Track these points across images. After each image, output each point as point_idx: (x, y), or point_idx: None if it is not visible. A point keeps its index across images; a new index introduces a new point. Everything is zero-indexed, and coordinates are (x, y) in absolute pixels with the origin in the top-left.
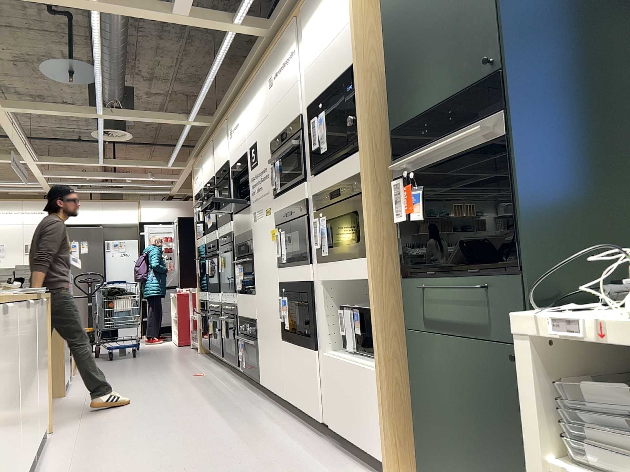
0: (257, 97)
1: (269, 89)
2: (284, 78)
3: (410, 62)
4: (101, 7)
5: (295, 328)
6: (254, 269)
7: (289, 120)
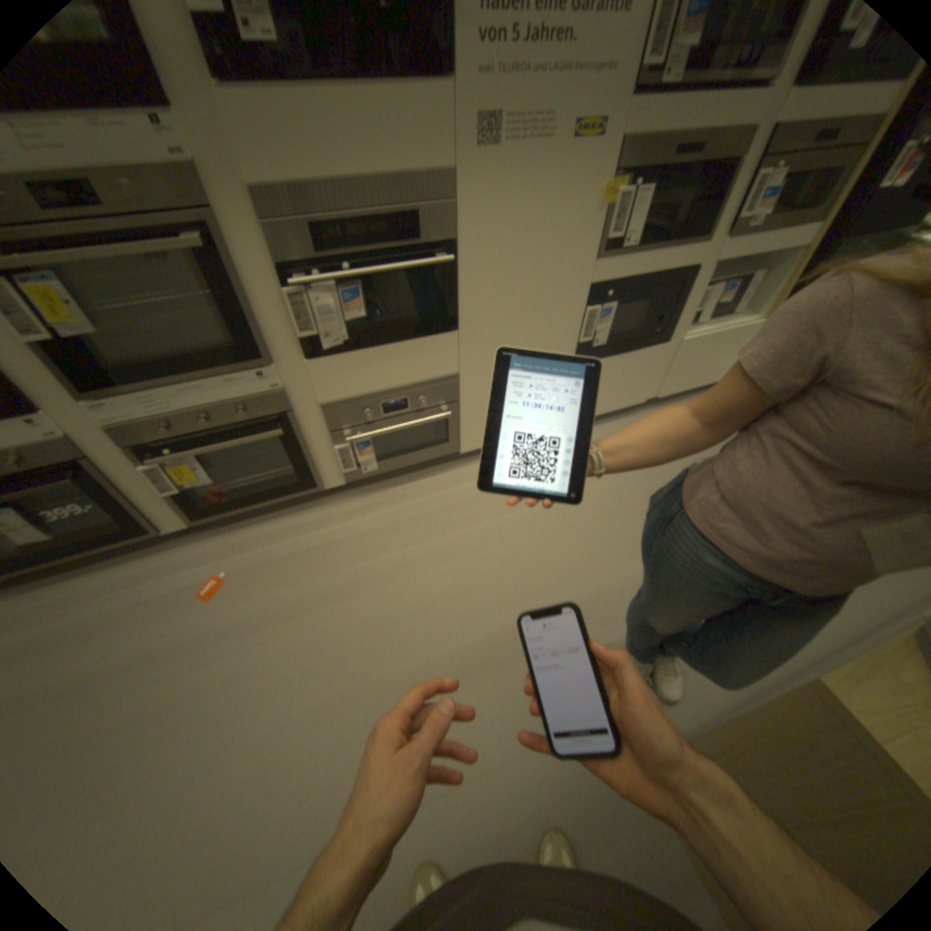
0: None
1: None
2: None
3: None
4: None
5: (623, 335)
6: (461, 276)
7: None
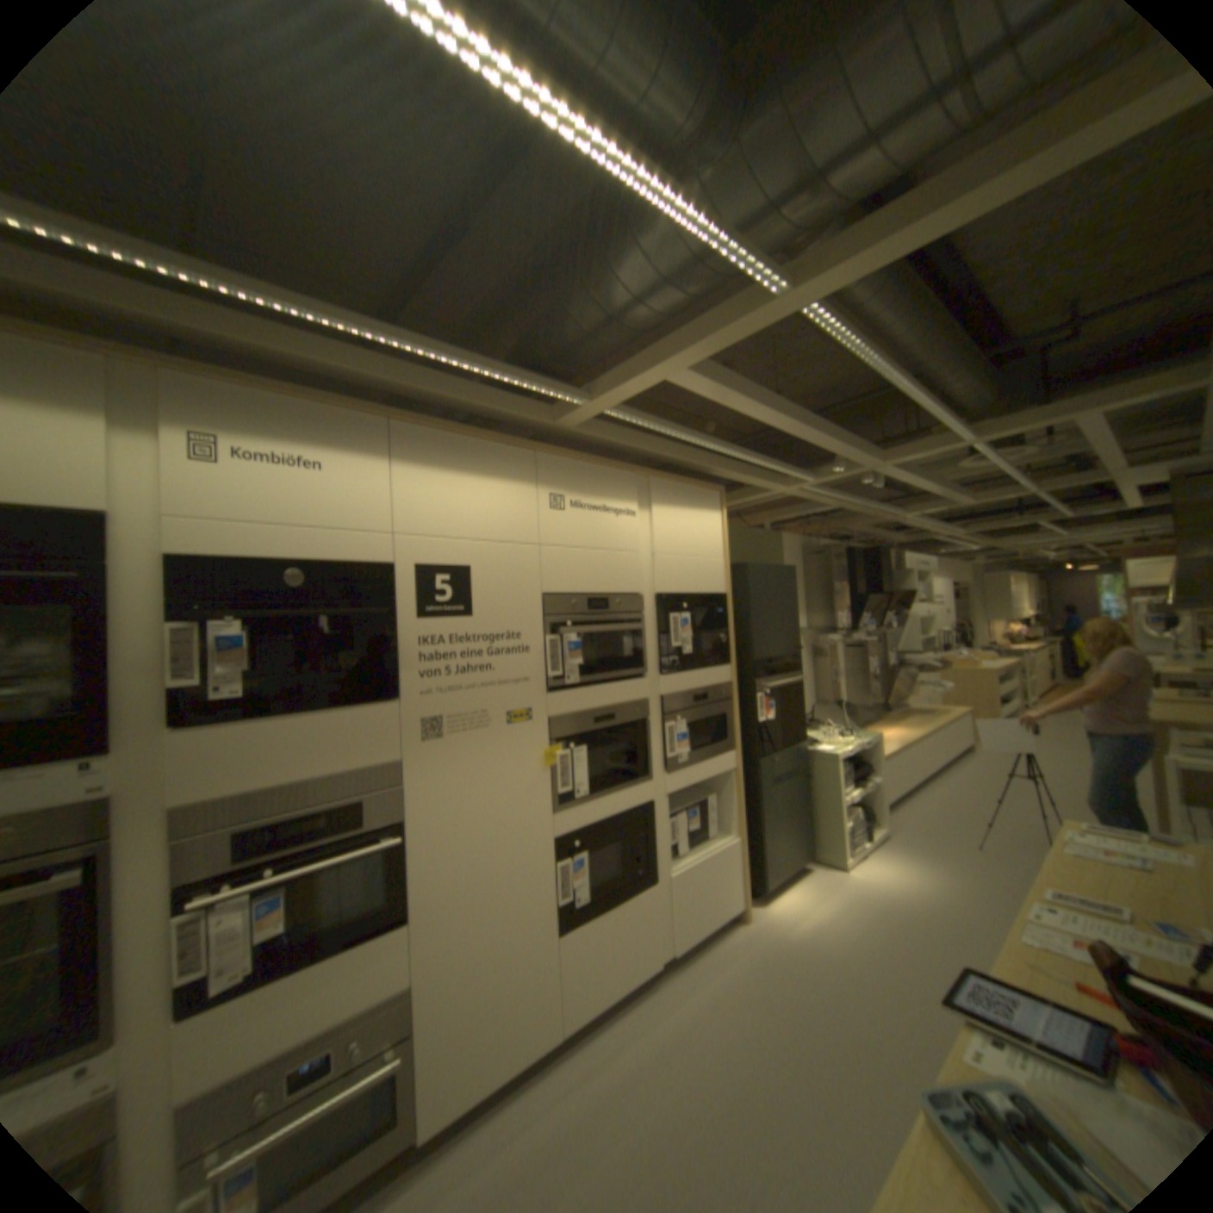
0: (487, 485)
1: (547, 506)
2: (603, 525)
3: (763, 623)
4: (774, 286)
5: (605, 888)
6: (409, 859)
7: (612, 589)
